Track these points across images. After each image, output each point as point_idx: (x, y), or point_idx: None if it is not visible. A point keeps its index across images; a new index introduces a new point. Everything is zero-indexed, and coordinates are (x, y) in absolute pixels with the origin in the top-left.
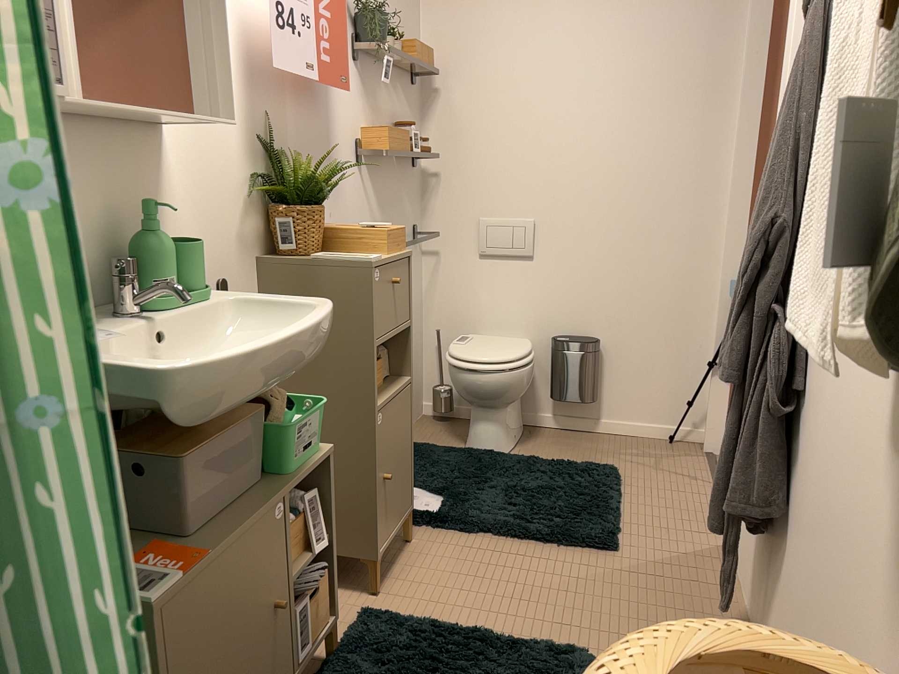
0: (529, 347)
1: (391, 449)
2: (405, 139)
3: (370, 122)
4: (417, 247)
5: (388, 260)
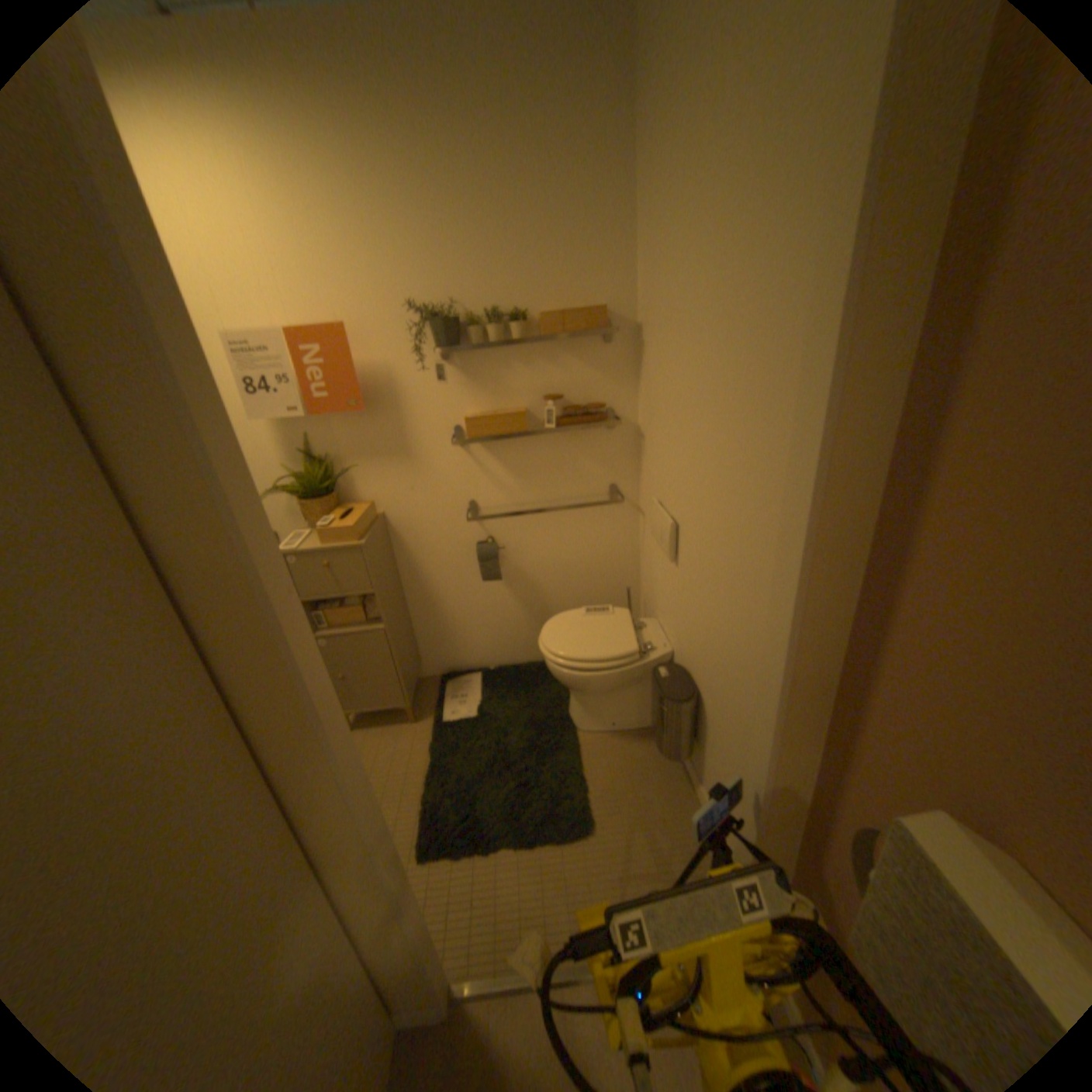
0: (615, 657)
1: (349, 664)
2: (513, 420)
3: (485, 404)
4: (621, 505)
5: (309, 551)
